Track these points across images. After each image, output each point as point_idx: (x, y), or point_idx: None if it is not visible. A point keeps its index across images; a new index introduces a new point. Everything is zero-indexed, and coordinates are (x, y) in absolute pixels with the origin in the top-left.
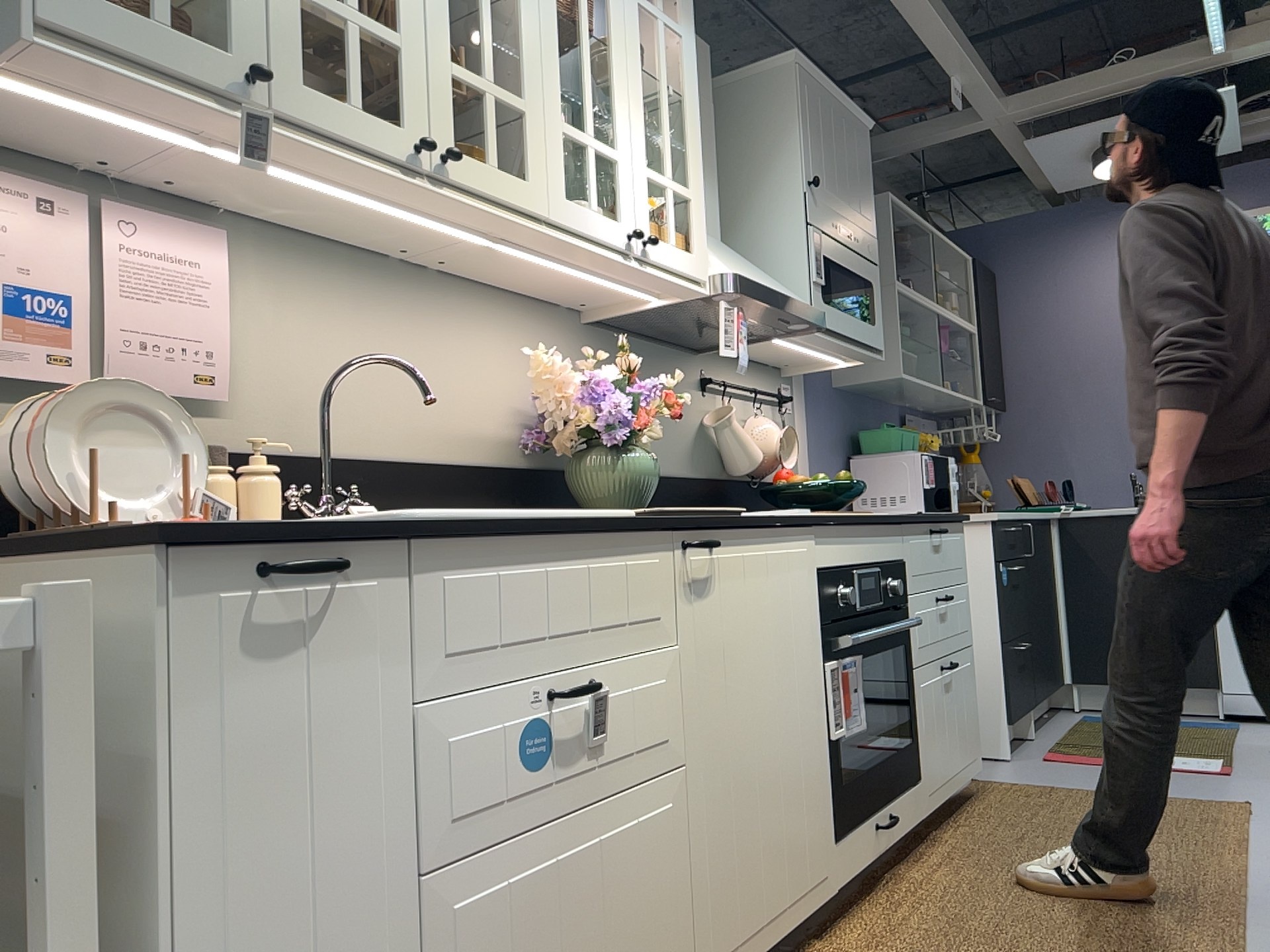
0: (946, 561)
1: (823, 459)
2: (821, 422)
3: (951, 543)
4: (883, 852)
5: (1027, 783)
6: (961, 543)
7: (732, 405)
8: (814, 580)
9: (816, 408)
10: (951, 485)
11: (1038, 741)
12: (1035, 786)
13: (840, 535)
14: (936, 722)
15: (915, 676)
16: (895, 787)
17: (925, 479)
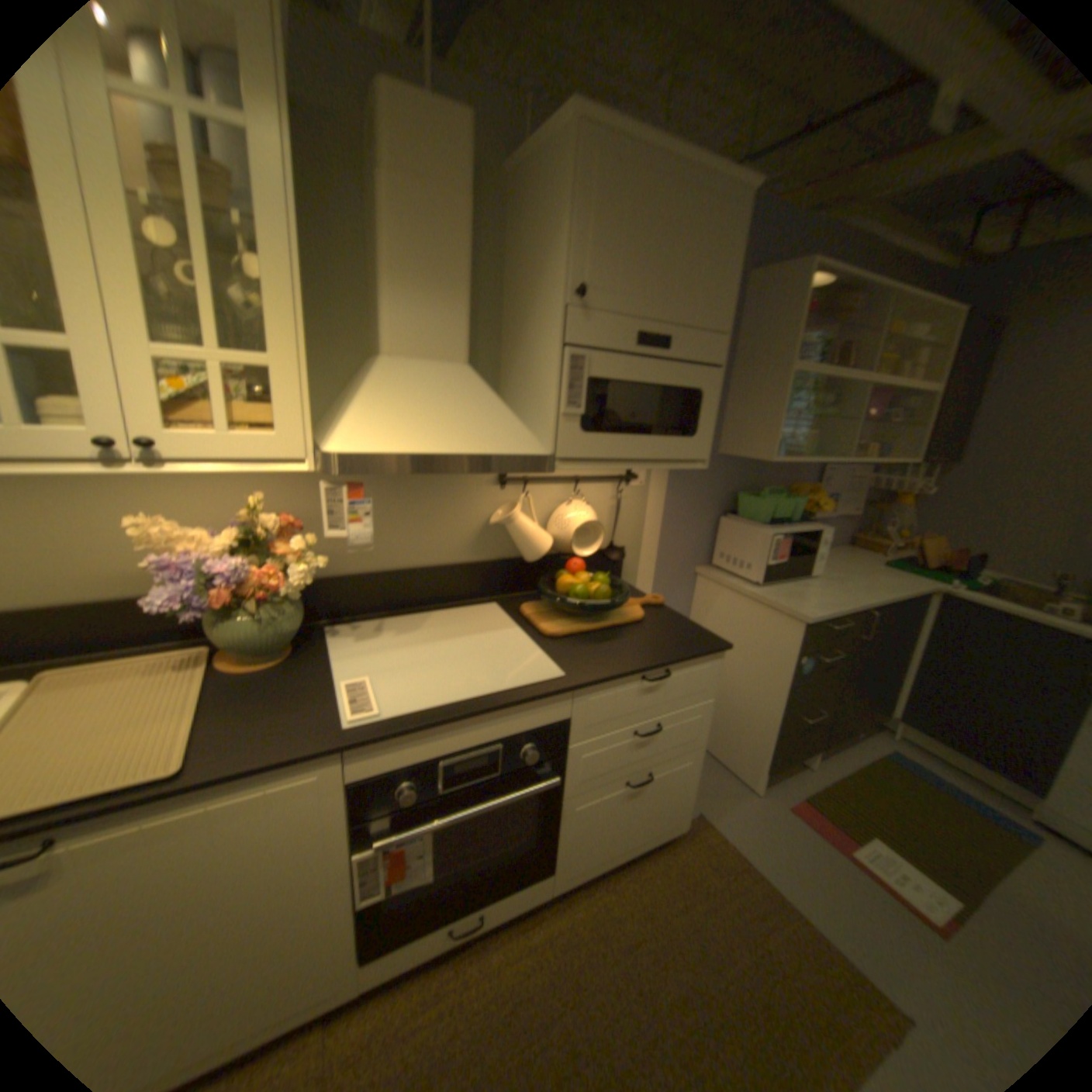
0: (666, 696)
1: (680, 519)
2: (685, 487)
3: (685, 678)
4: (461, 942)
5: (734, 848)
6: (708, 671)
7: (526, 499)
8: (329, 798)
9: (681, 476)
10: (816, 554)
11: (813, 778)
12: (735, 859)
13: (409, 739)
14: (597, 828)
15: (564, 806)
16: (496, 895)
17: (772, 555)
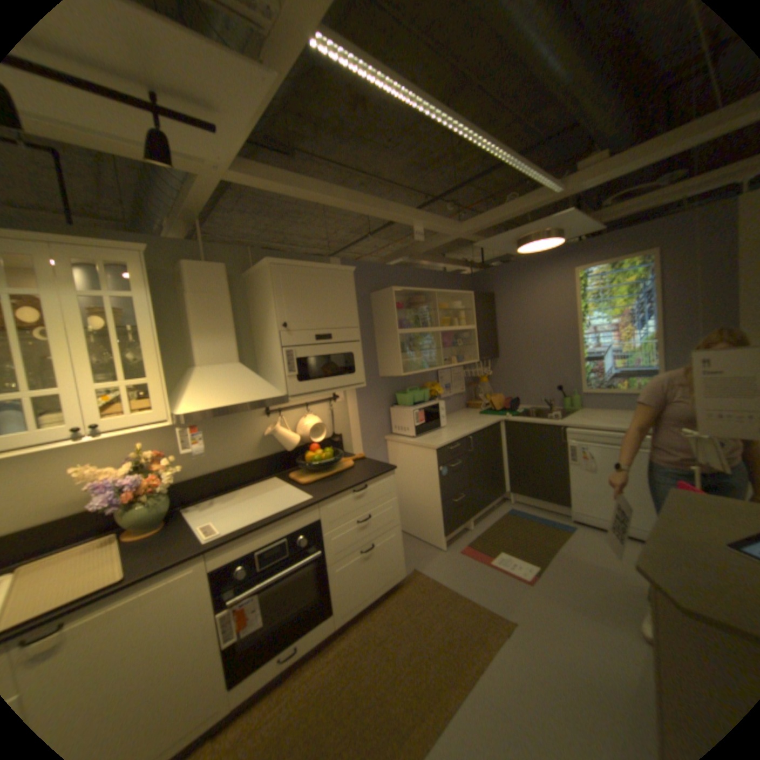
0: (369, 499)
1: (368, 413)
2: (367, 397)
3: (376, 488)
4: (286, 668)
5: (432, 580)
6: (388, 482)
7: (282, 420)
8: (200, 582)
9: (363, 392)
10: (439, 416)
11: (472, 534)
12: (433, 584)
13: (238, 543)
14: (351, 582)
15: (328, 571)
16: (301, 633)
17: (416, 421)
